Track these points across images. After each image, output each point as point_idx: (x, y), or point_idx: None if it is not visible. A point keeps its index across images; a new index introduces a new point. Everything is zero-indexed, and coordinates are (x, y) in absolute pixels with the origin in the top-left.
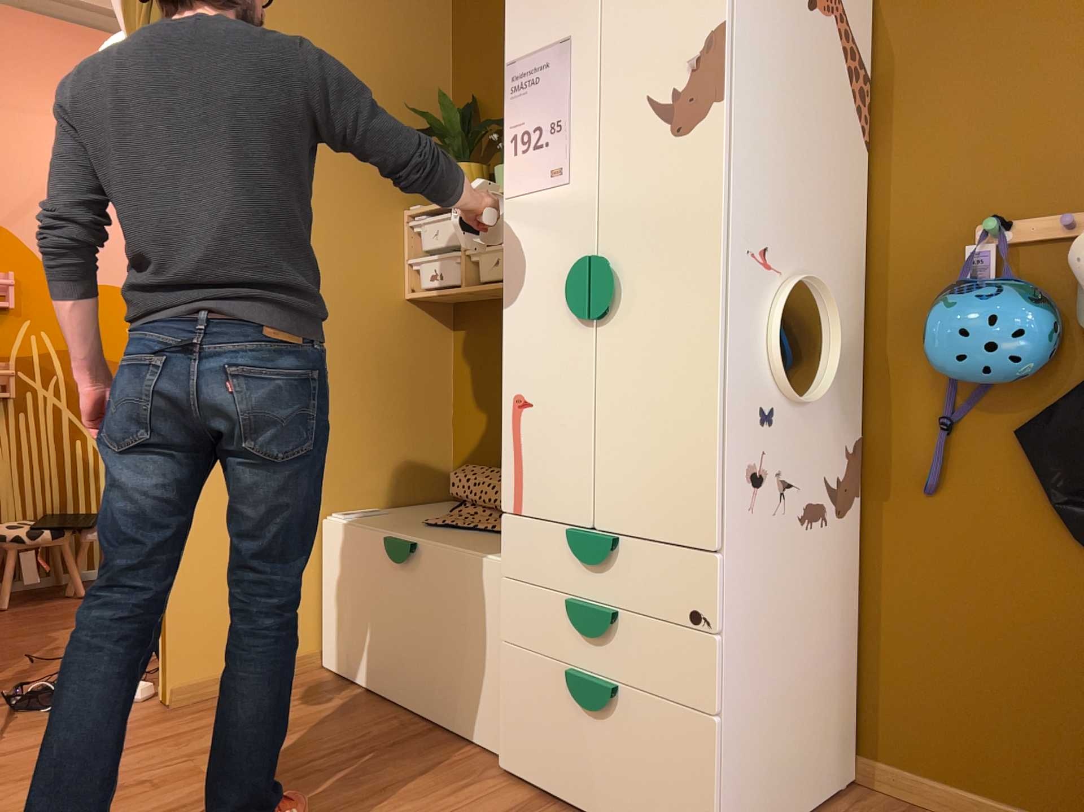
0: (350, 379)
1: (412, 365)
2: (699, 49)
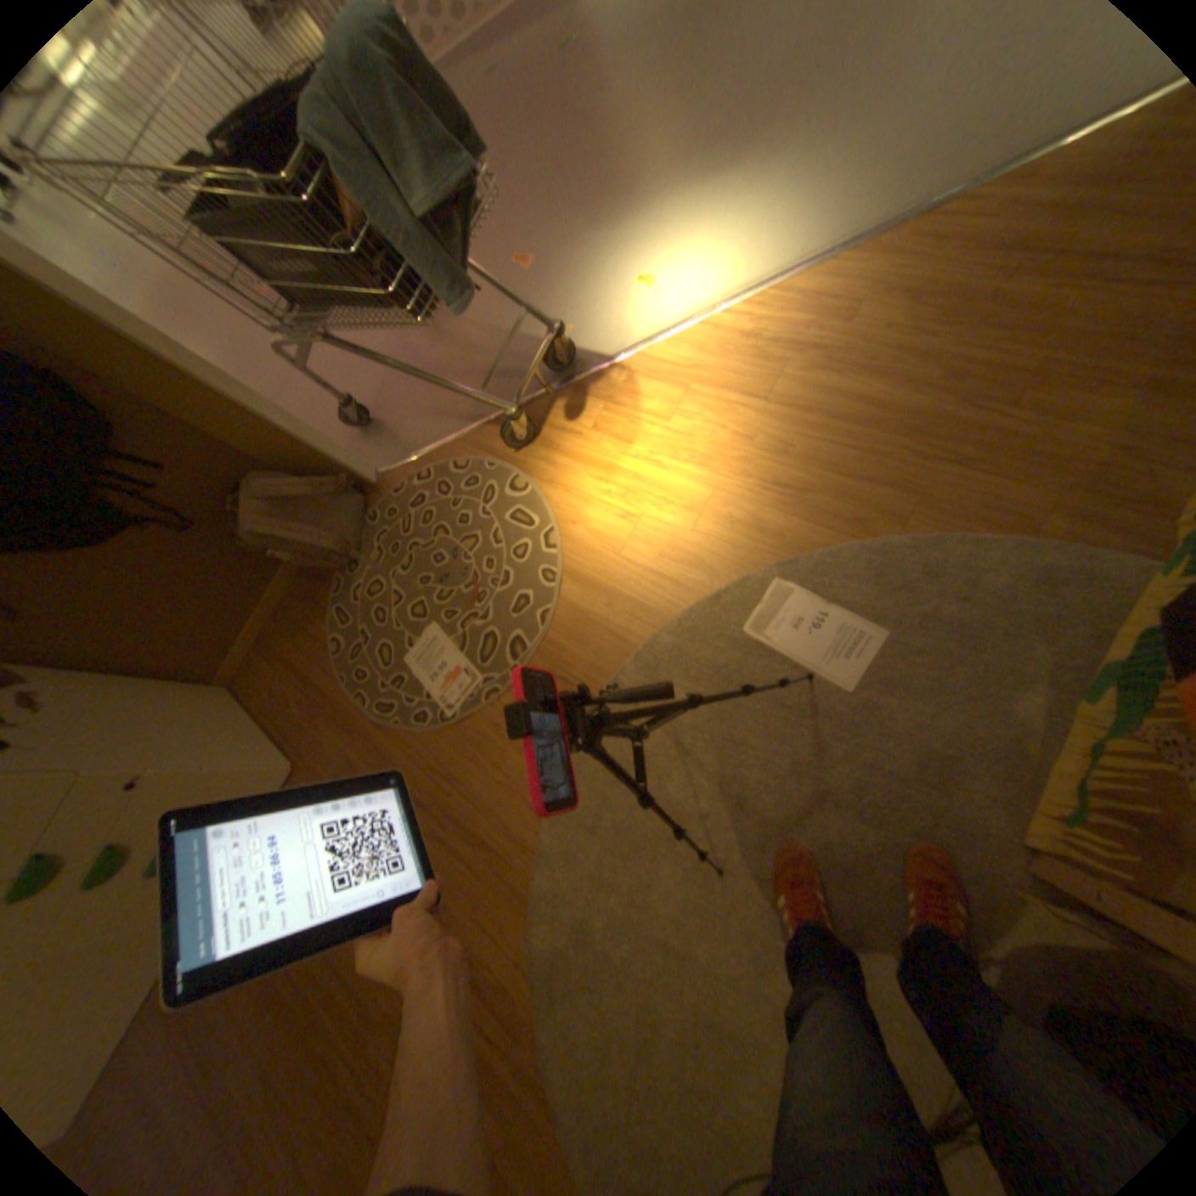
0: None
1: None
2: None
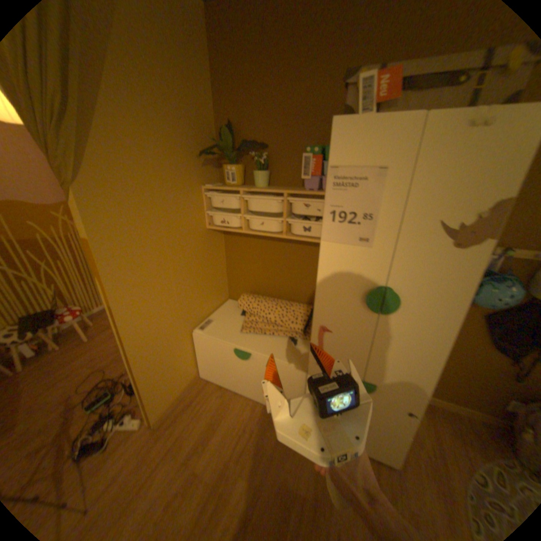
0: (192, 273)
1: (212, 255)
2: (489, 207)
